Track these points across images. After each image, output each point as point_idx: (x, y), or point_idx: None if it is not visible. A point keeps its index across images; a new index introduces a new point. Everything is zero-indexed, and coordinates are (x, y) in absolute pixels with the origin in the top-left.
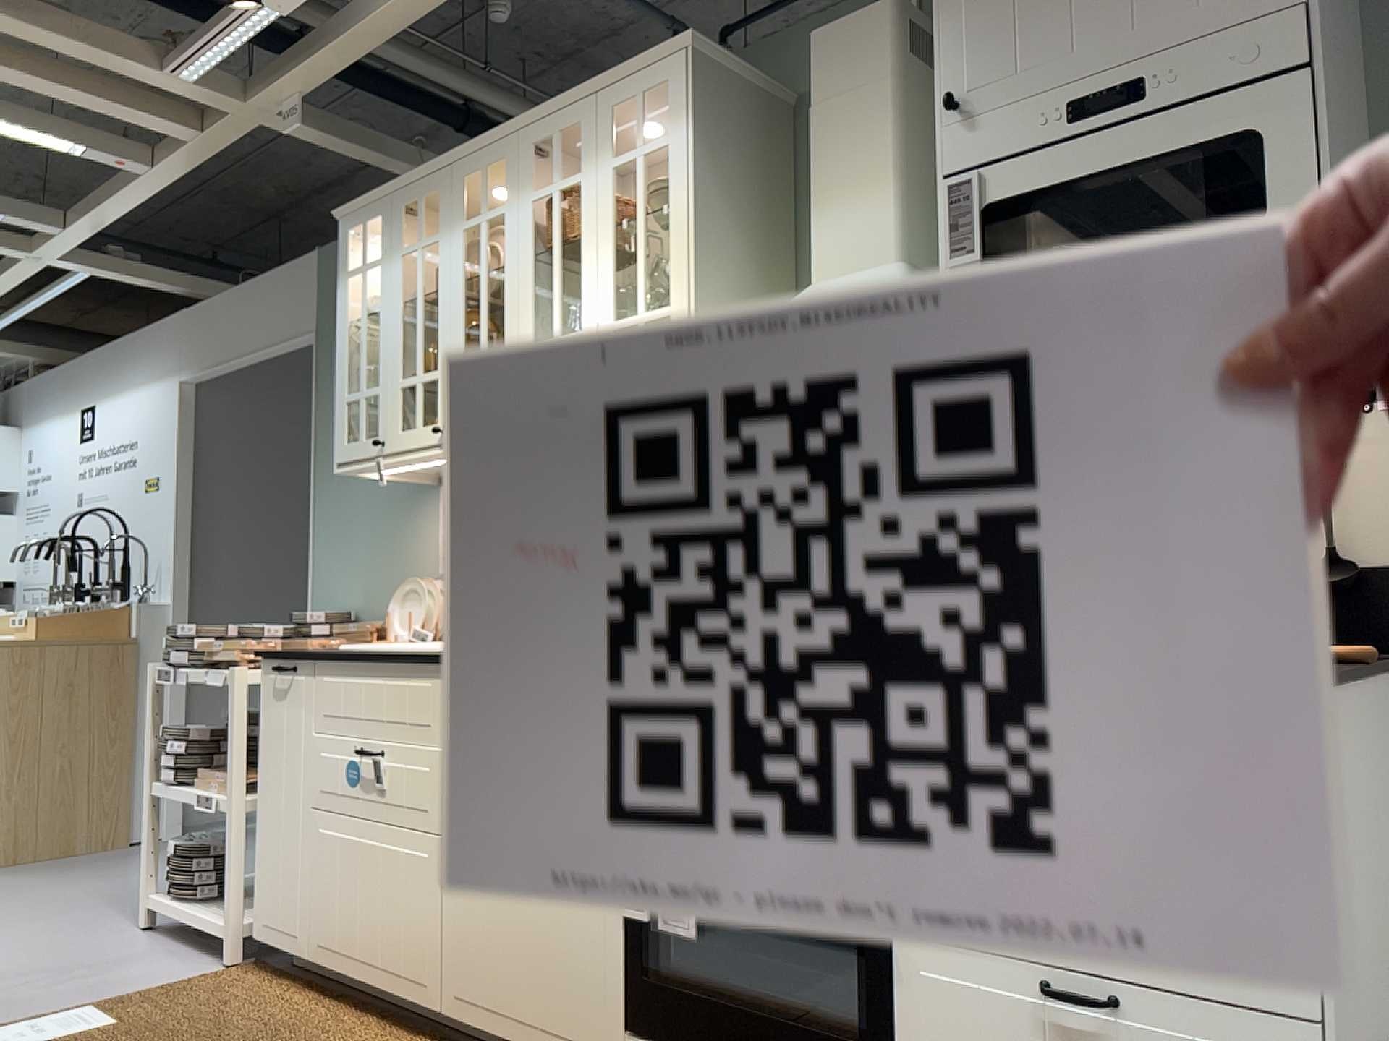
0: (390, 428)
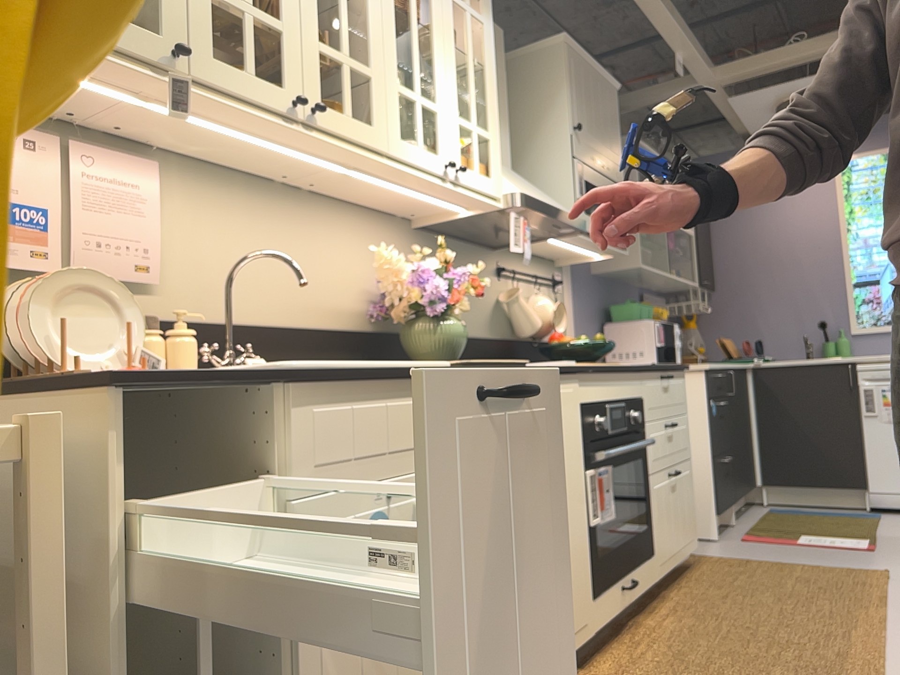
0: (192, 38)
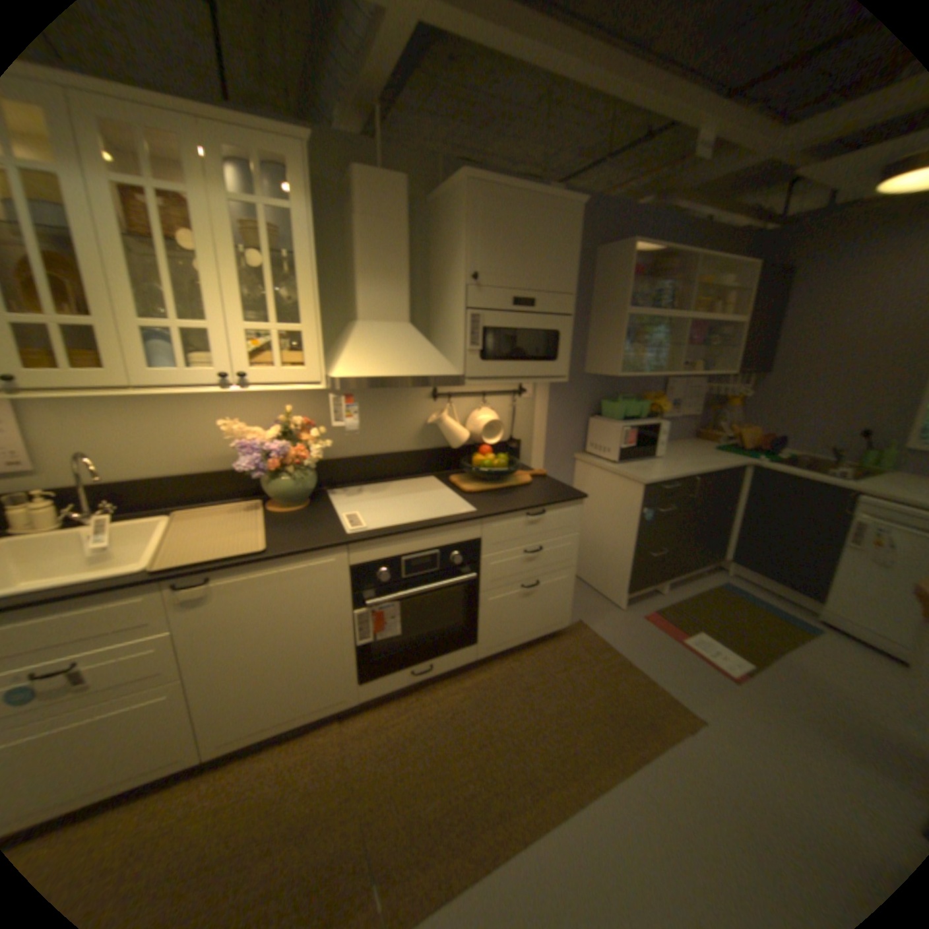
0: None
